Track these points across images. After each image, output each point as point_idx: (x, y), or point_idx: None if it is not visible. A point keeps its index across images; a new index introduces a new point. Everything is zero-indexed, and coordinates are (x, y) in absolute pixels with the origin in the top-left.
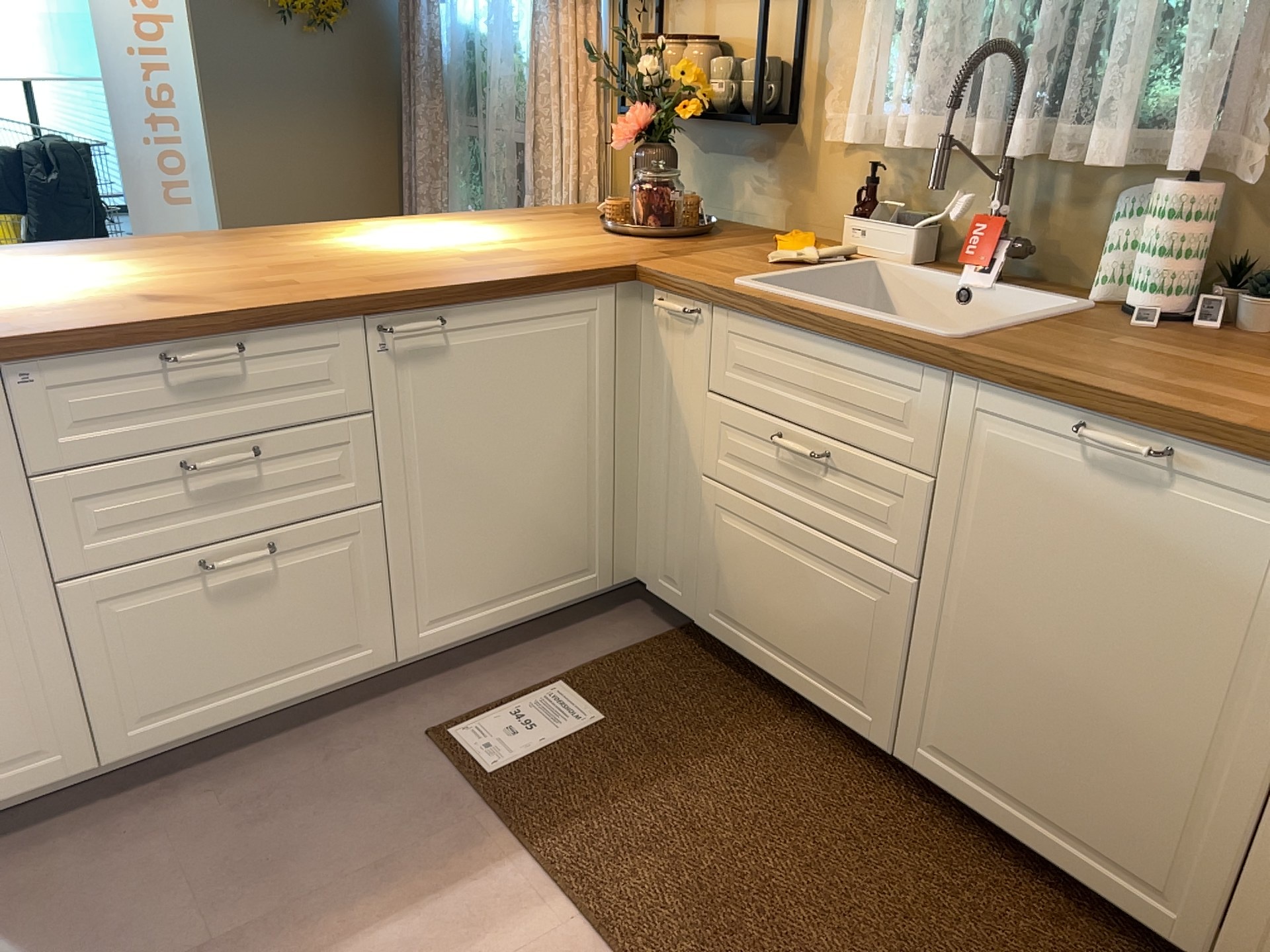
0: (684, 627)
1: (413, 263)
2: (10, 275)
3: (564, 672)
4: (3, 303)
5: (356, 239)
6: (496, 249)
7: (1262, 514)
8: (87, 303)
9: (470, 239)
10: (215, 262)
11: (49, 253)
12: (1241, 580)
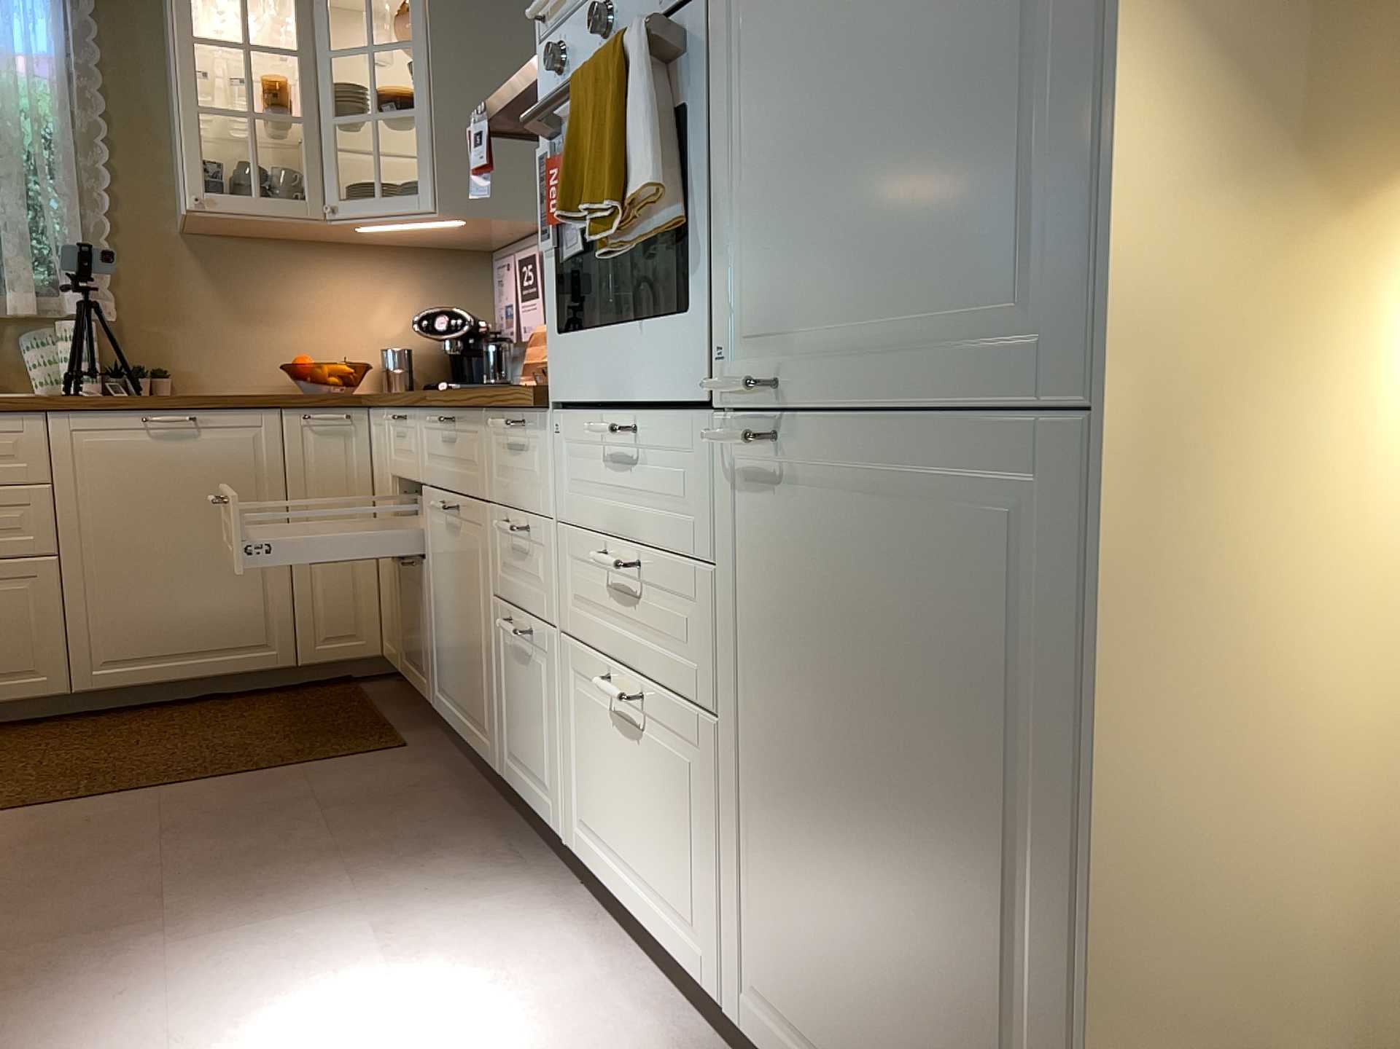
0: None
1: None
2: None
3: None
4: None
5: None
6: None
7: (242, 432)
8: None
9: None
10: None
11: None
12: (245, 465)
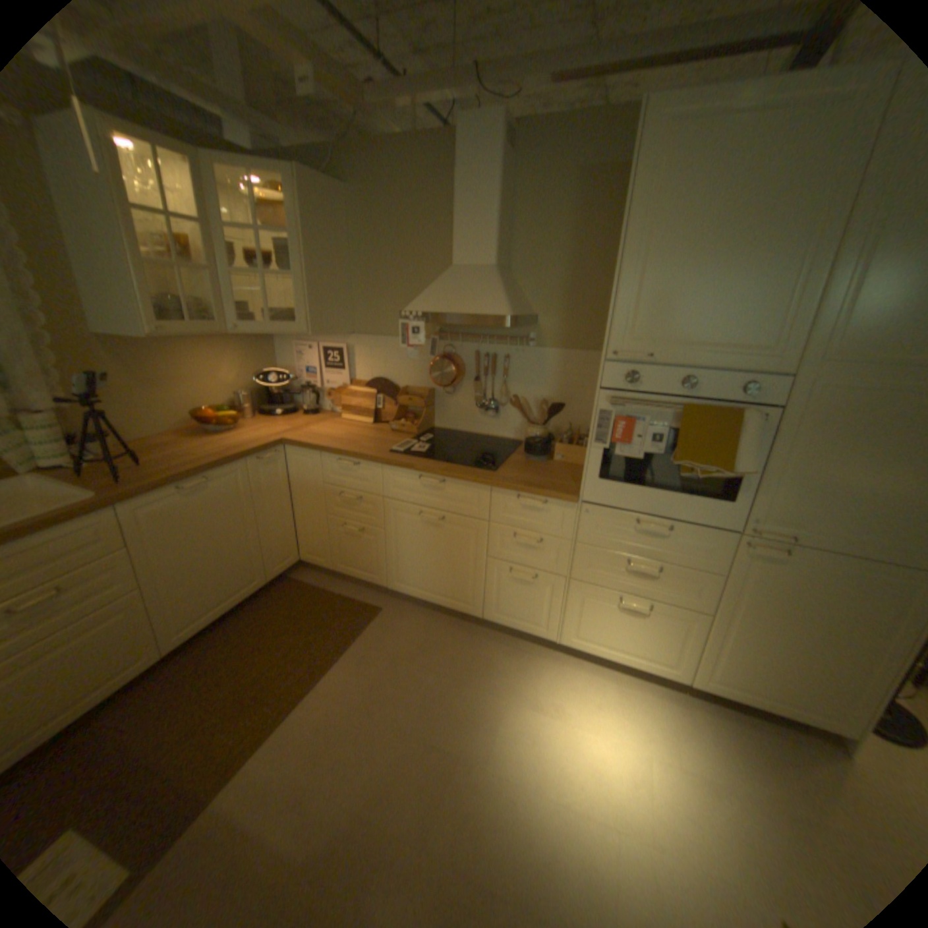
0: None
1: None
2: None
3: None
4: None
5: None
6: None
7: (229, 478)
8: None
9: None
10: None
11: None
12: (233, 496)
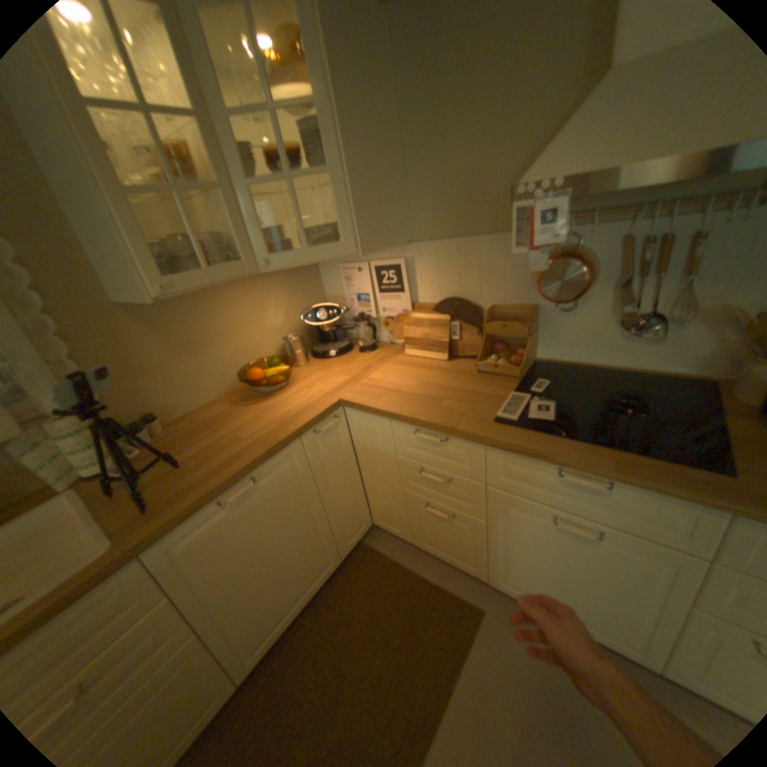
0: None
1: None
2: None
3: None
4: None
5: None
6: None
7: (284, 465)
8: None
9: None
10: None
11: None
12: (291, 484)
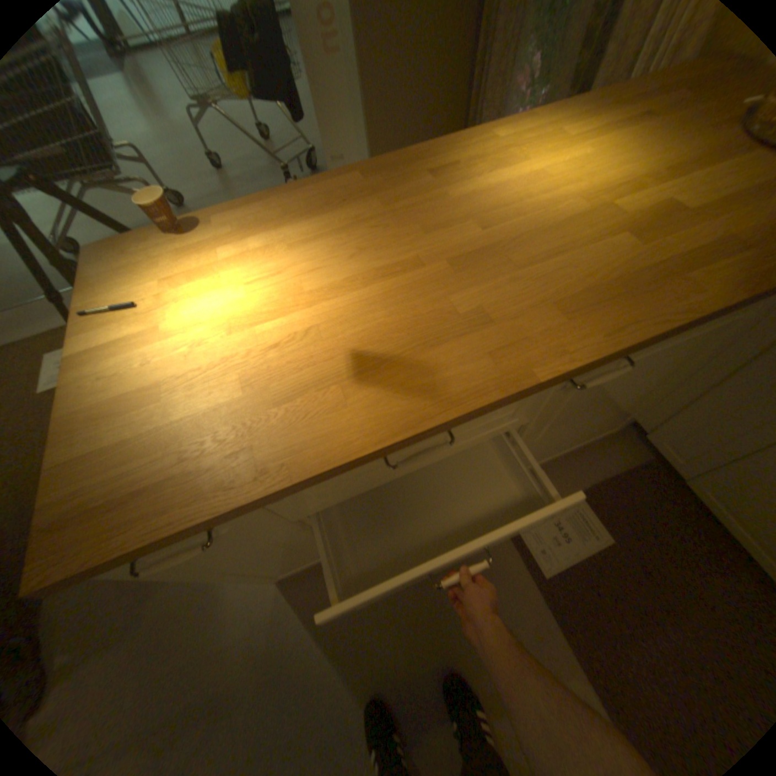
0: (664, 460)
1: (586, 248)
2: (240, 278)
3: (585, 491)
4: (240, 367)
5: (503, 172)
6: (658, 202)
7: None
8: (307, 373)
9: (615, 171)
10: (396, 244)
11: (263, 216)
12: None
